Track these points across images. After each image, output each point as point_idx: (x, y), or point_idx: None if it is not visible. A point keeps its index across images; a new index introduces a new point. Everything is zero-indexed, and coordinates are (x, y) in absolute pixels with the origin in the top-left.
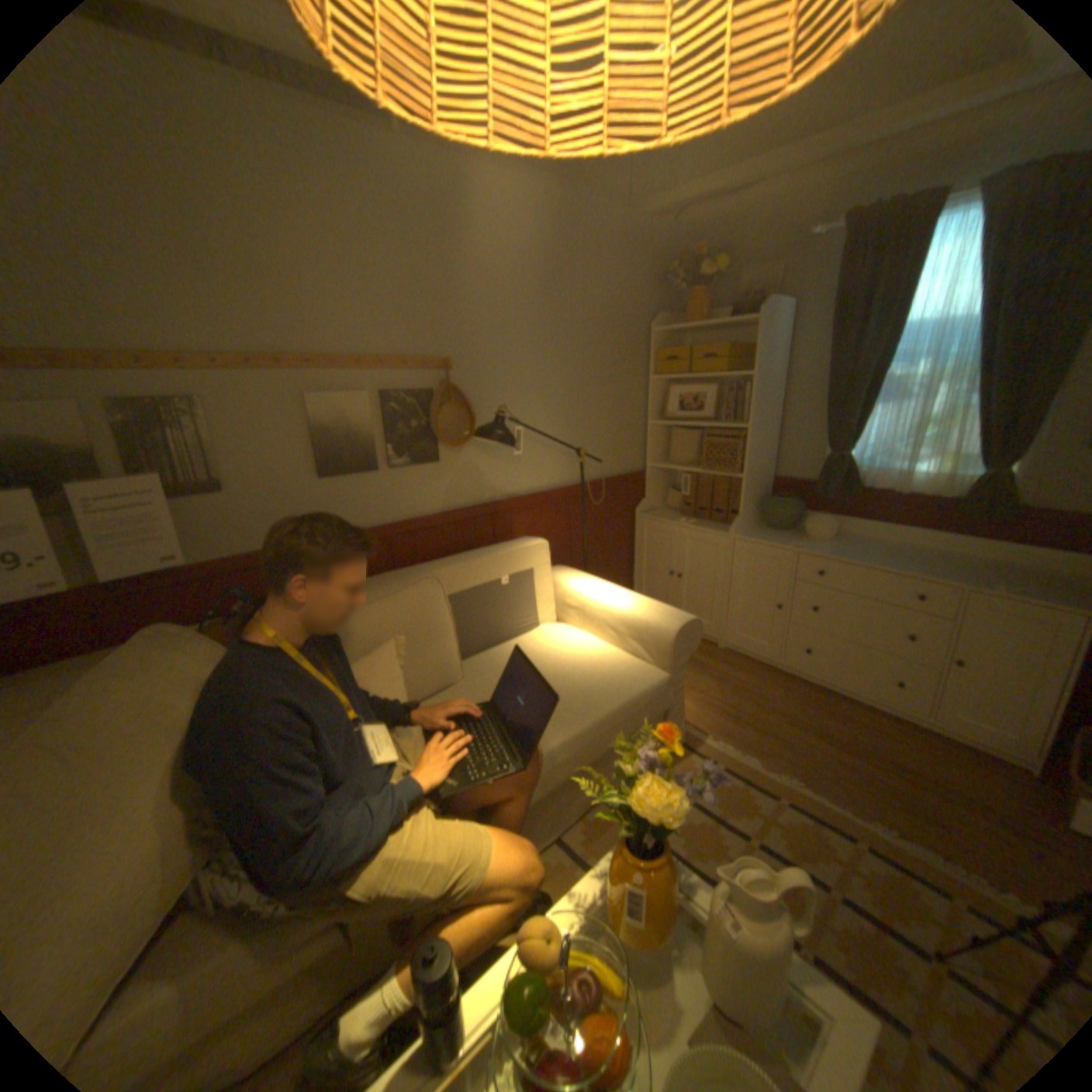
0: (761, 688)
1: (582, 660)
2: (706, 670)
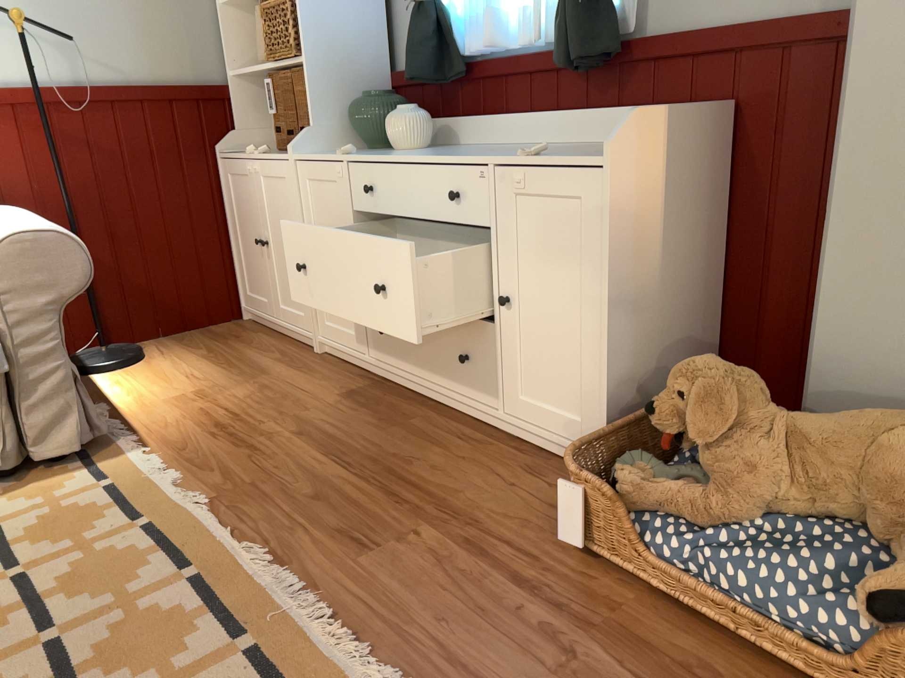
0: (314, 393)
1: None
2: (258, 376)
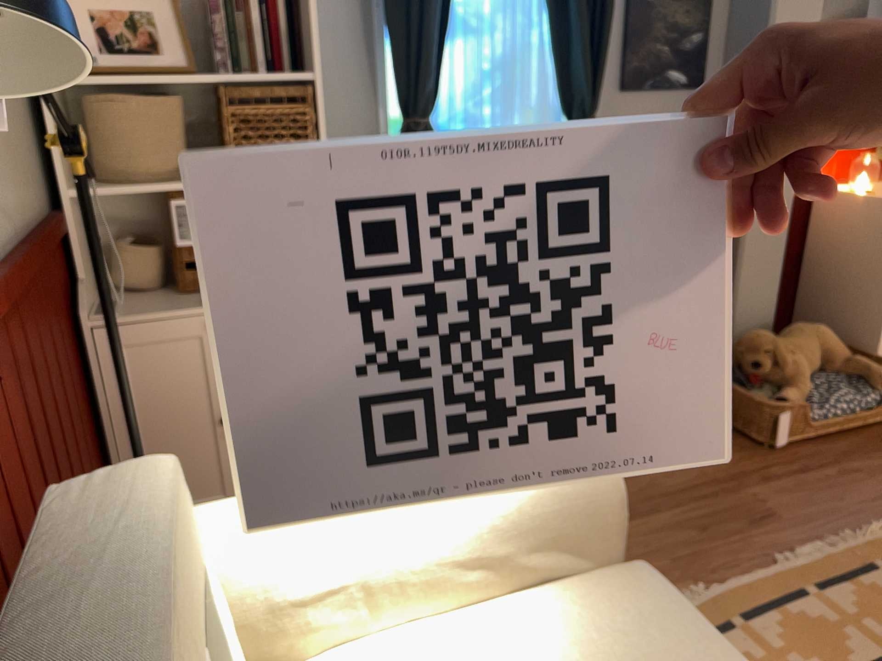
0: None
1: None
2: None
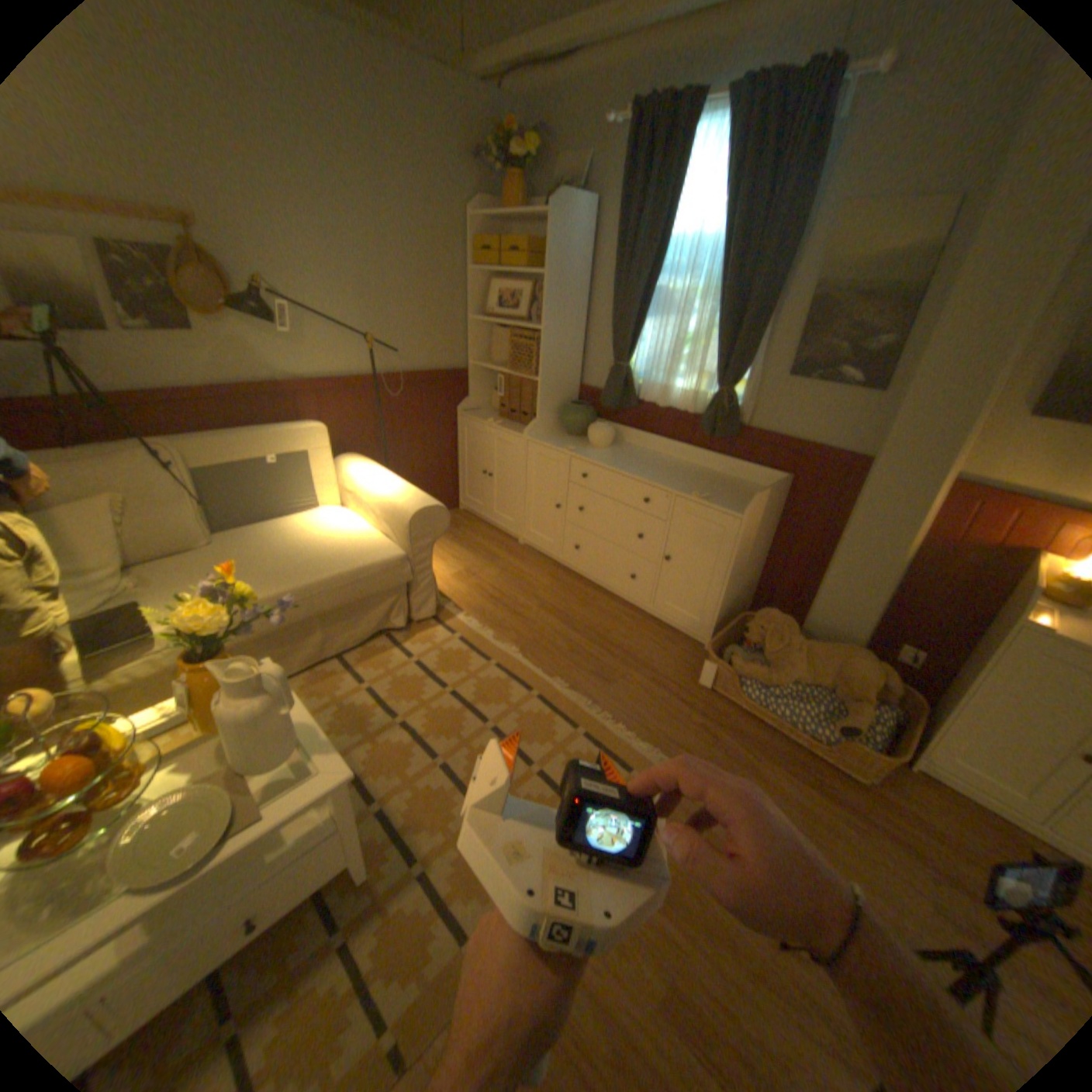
0: (535, 577)
1: (333, 536)
2: (496, 560)
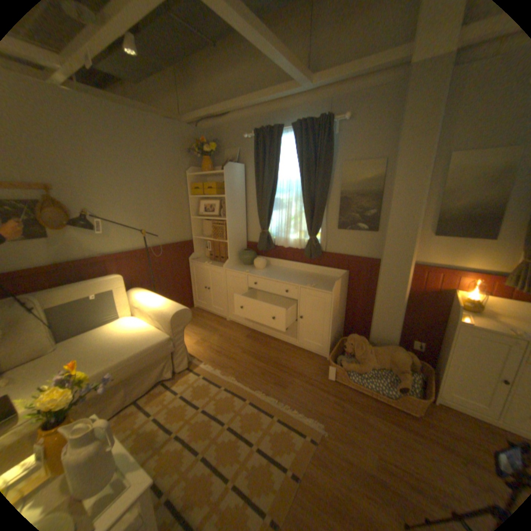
0: (237, 337)
1: (128, 333)
2: (216, 331)
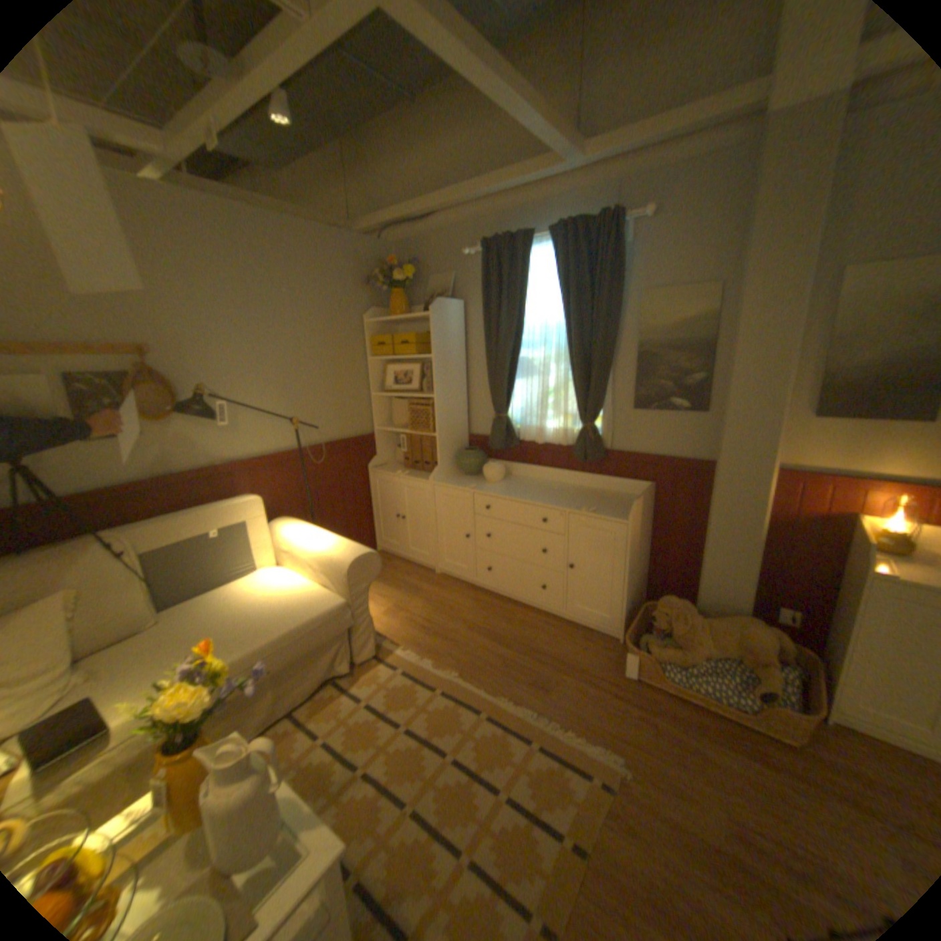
0: (457, 602)
1: (275, 596)
2: (418, 593)
